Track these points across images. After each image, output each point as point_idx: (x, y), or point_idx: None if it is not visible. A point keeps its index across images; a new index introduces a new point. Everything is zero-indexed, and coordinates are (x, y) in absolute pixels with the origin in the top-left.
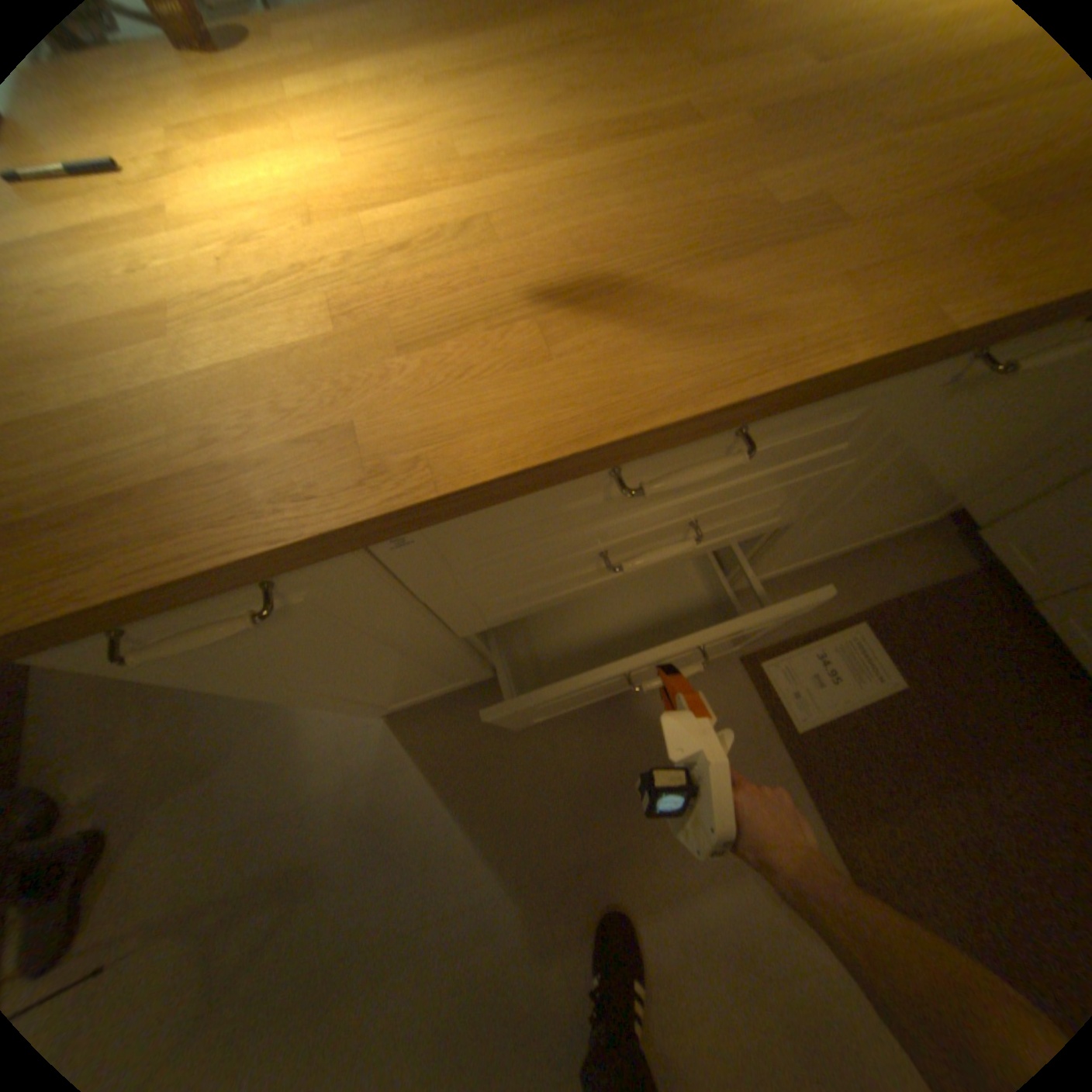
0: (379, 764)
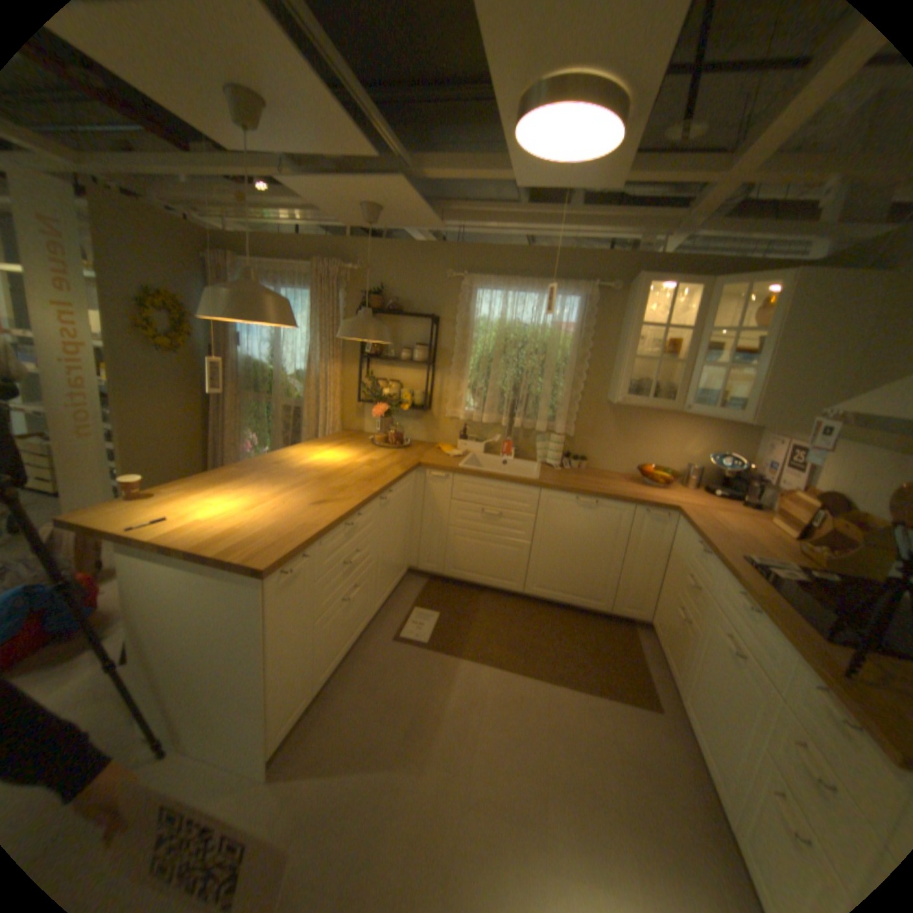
0: (278, 801)
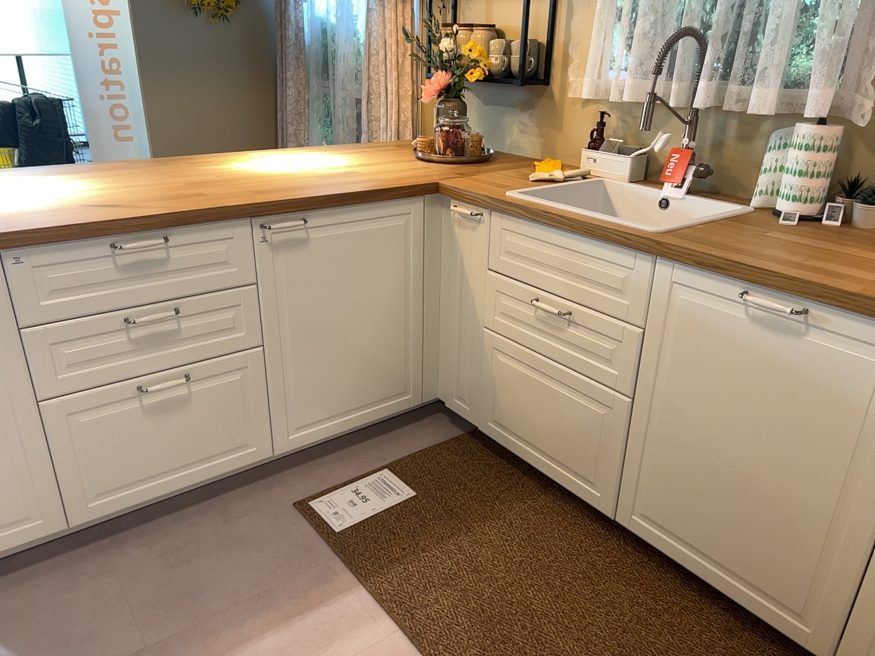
0: None
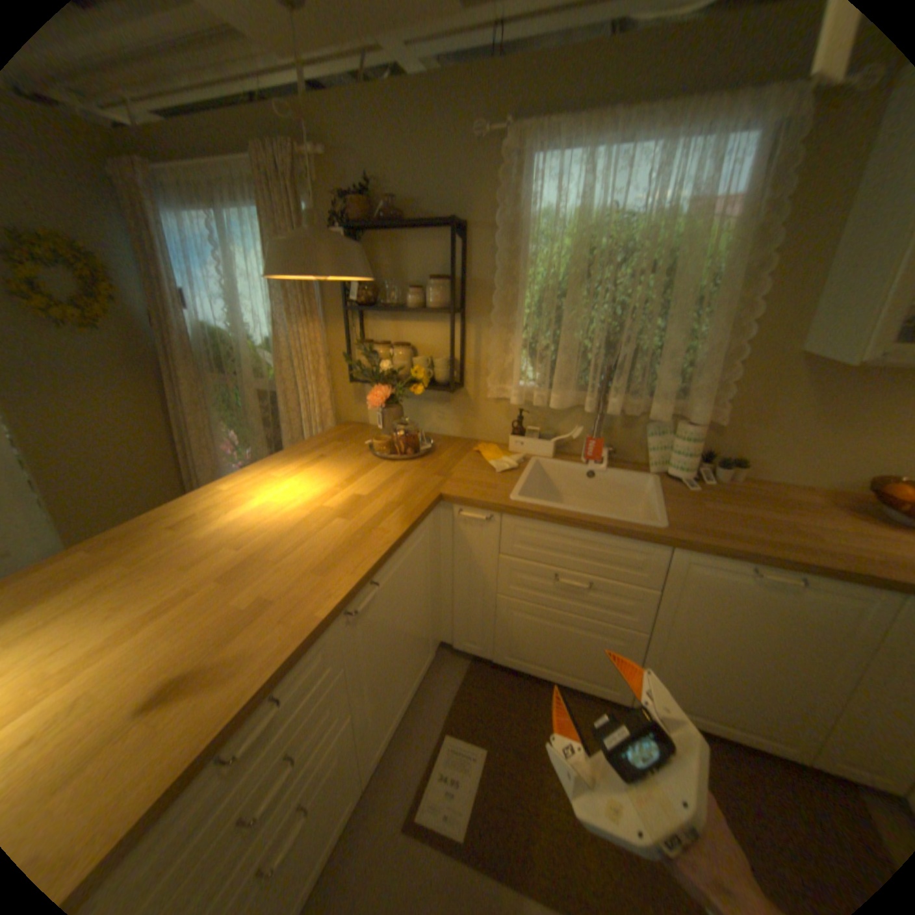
0: None
